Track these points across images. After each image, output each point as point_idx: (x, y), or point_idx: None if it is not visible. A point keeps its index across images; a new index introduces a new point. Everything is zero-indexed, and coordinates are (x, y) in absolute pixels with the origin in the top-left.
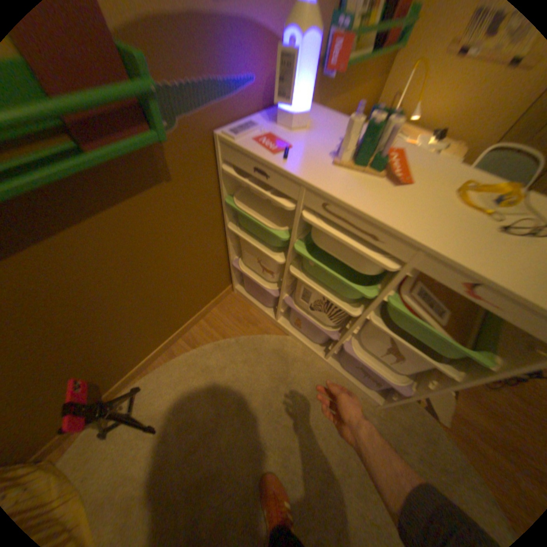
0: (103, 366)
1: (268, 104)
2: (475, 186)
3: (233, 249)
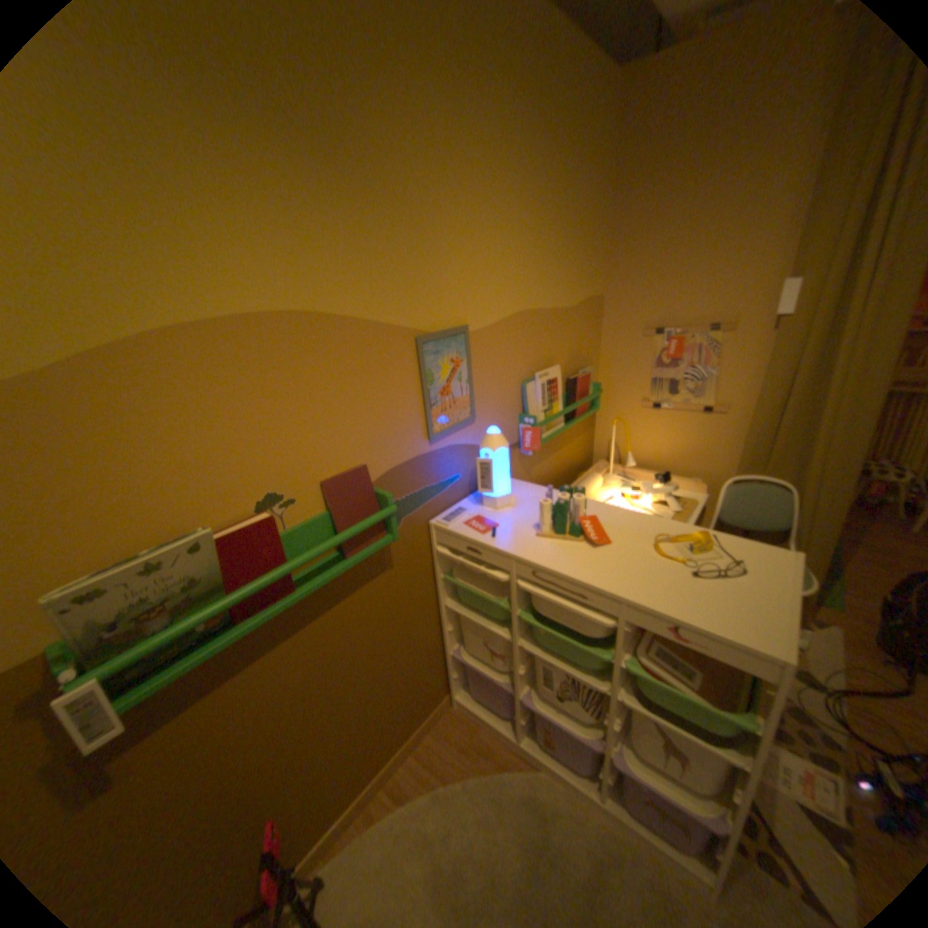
0: (289, 823)
1: (474, 487)
2: (673, 538)
3: (450, 636)
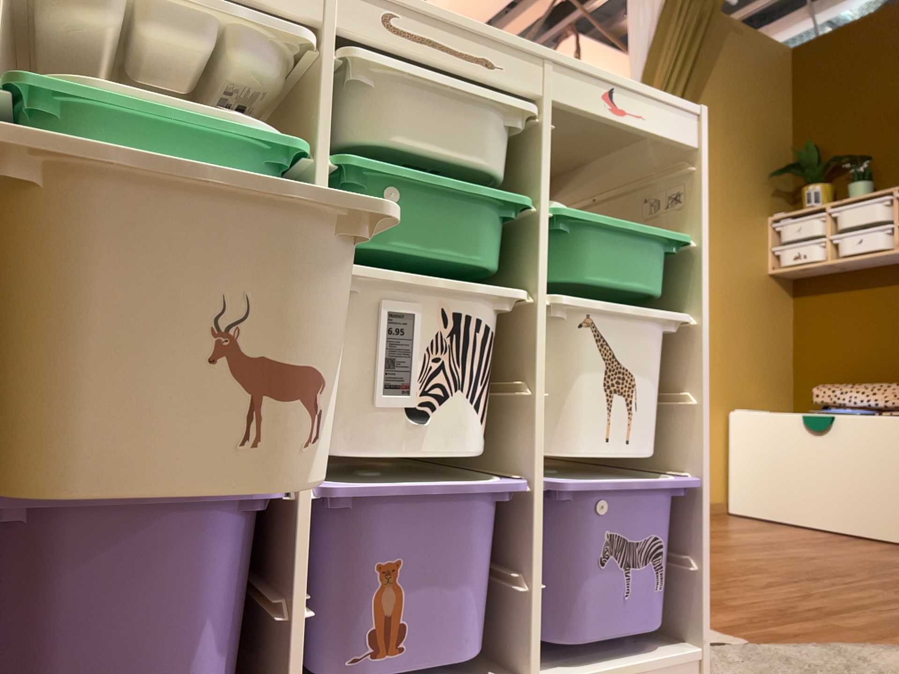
0: None
1: None
2: None
3: None
